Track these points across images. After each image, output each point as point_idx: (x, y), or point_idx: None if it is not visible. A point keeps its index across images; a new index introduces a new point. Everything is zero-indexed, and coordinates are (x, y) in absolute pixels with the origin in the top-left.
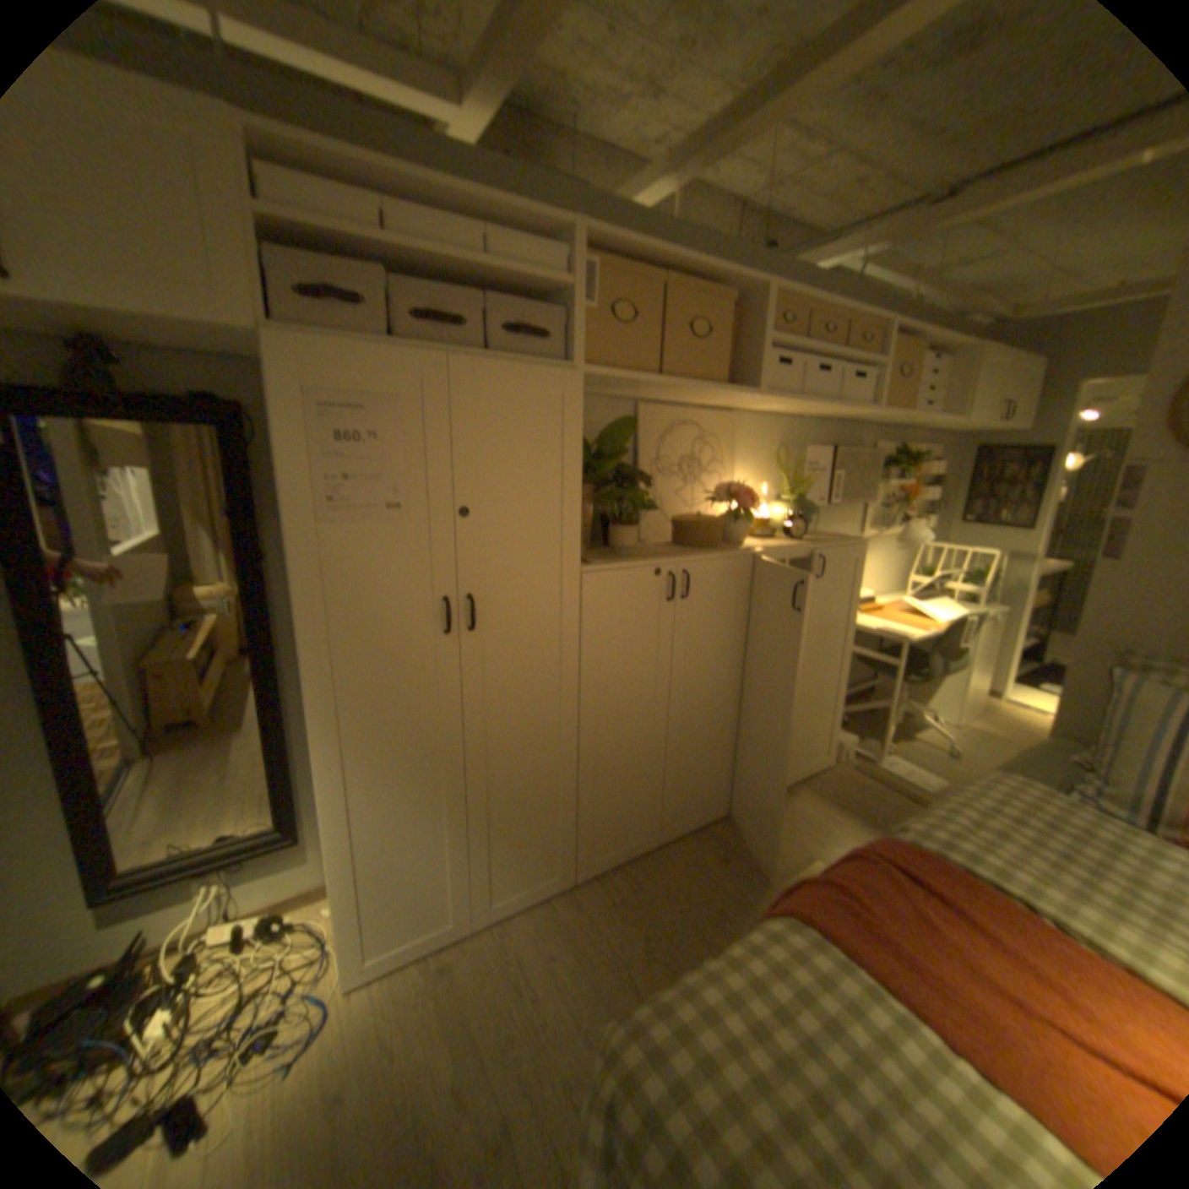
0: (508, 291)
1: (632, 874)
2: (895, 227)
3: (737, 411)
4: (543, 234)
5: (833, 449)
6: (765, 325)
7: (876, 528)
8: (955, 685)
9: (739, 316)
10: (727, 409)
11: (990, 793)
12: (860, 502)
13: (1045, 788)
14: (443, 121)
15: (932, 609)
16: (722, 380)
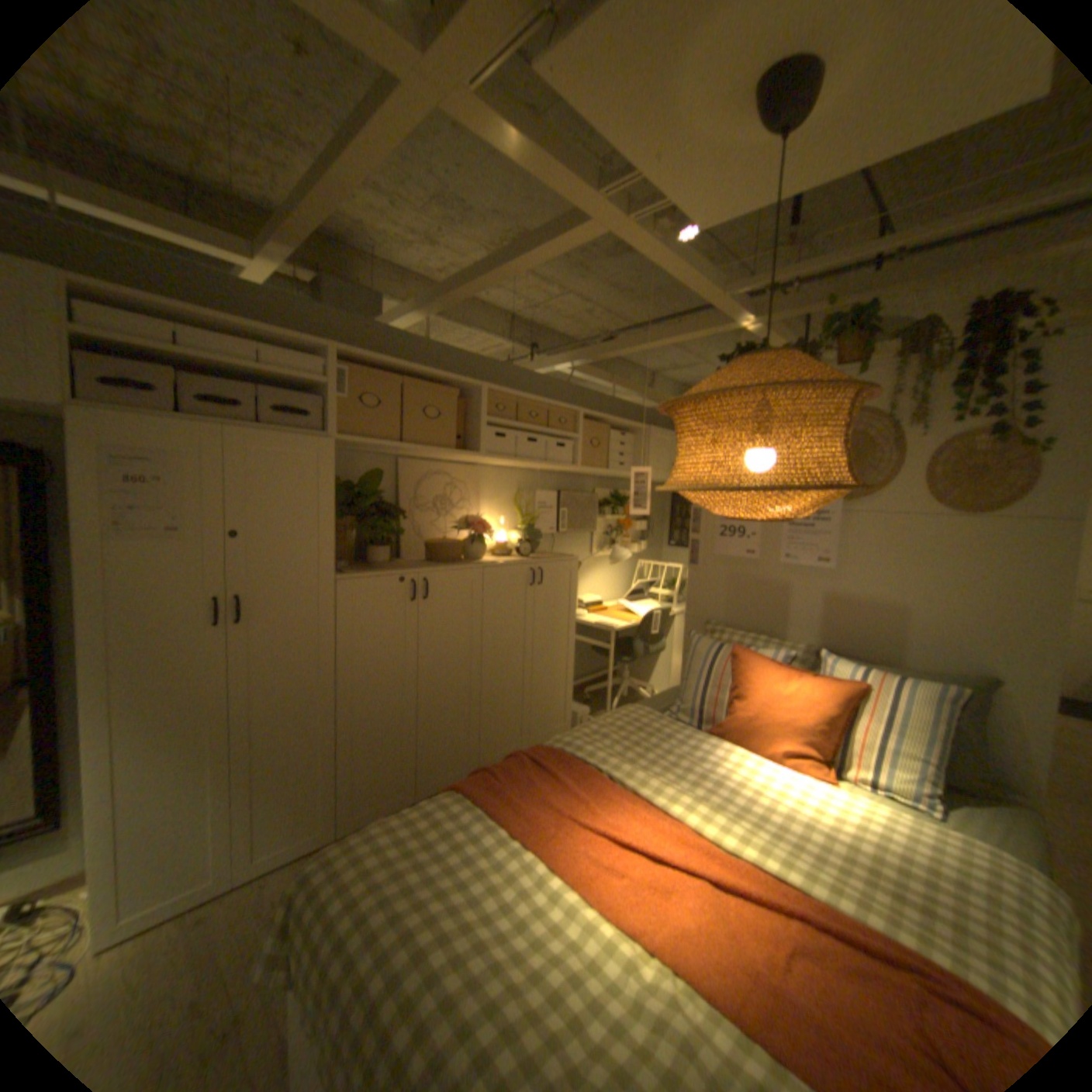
0: (281, 382)
1: None
2: (583, 352)
3: (481, 465)
4: (308, 348)
5: (557, 493)
6: (480, 411)
7: (599, 550)
8: (663, 665)
9: (466, 404)
10: (472, 464)
11: (613, 716)
12: (582, 531)
13: (652, 711)
14: (241, 265)
15: (637, 607)
16: (455, 445)
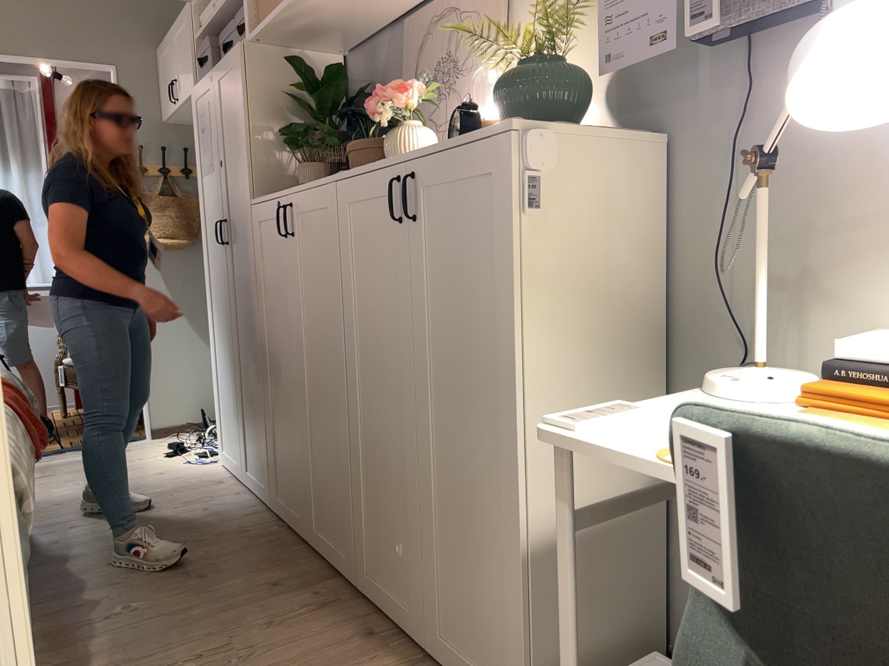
0: None
1: (275, 536)
2: None
3: None
4: None
5: None
6: None
7: None
8: None
9: None
10: None
11: None
12: None
13: None
14: None
15: None
16: None
